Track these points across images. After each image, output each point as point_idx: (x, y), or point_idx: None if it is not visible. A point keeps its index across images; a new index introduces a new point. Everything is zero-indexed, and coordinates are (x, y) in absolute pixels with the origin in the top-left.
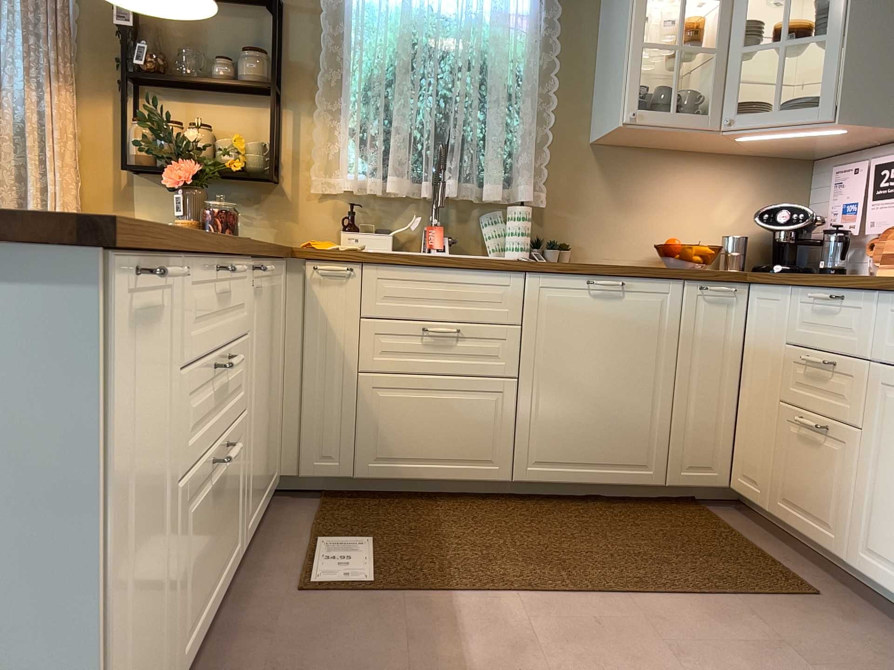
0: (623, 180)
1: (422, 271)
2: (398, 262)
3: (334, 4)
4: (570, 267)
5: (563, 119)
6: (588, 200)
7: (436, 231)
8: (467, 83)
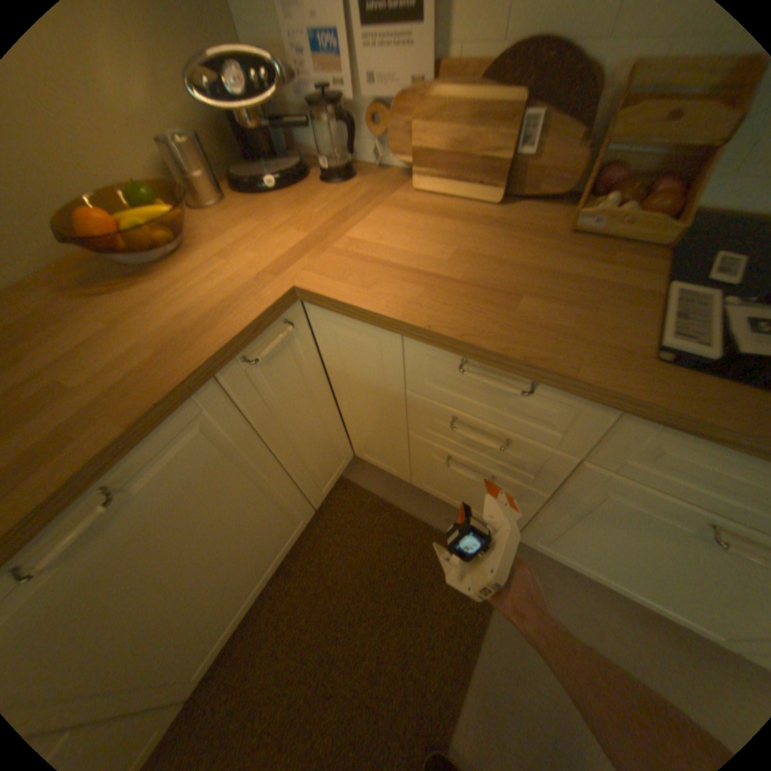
0: None
1: None
2: None
3: None
4: None
5: None
6: None
7: None
8: None
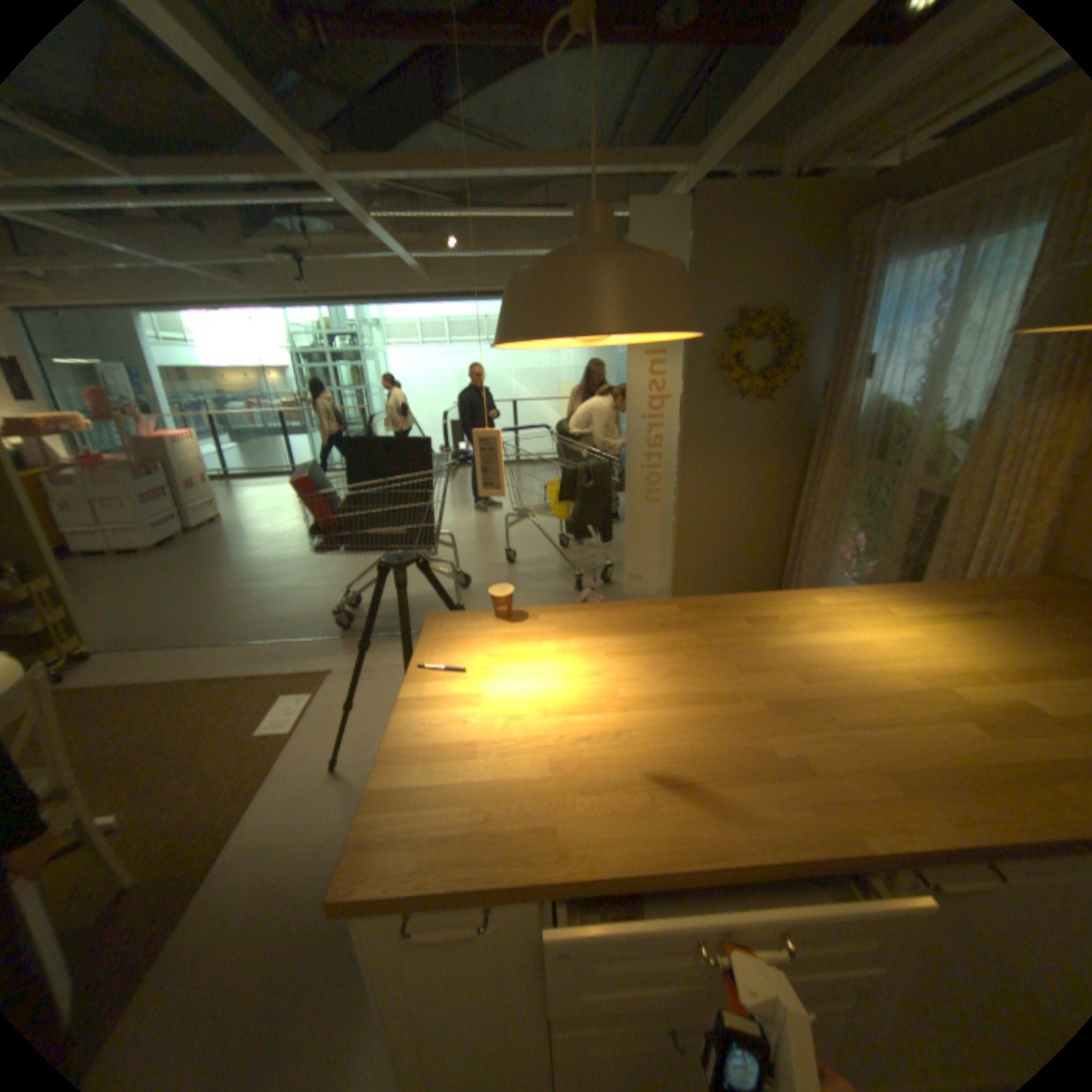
0: None
1: None
2: None
3: None
4: None
5: None
6: None
7: None
8: None
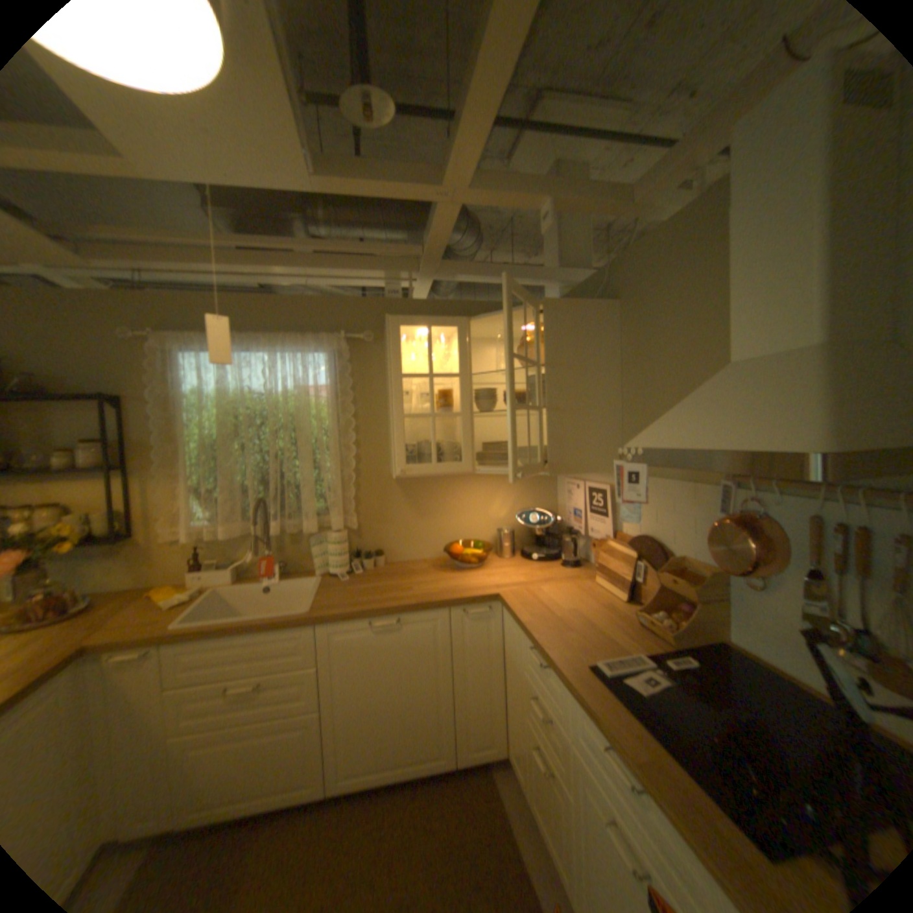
0: (419, 497)
1: (216, 643)
2: (191, 641)
3: (162, 393)
4: (350, 617)
5: (367, 458)
6: (394, 515)
7: (267, 564)
8: (279, 446)
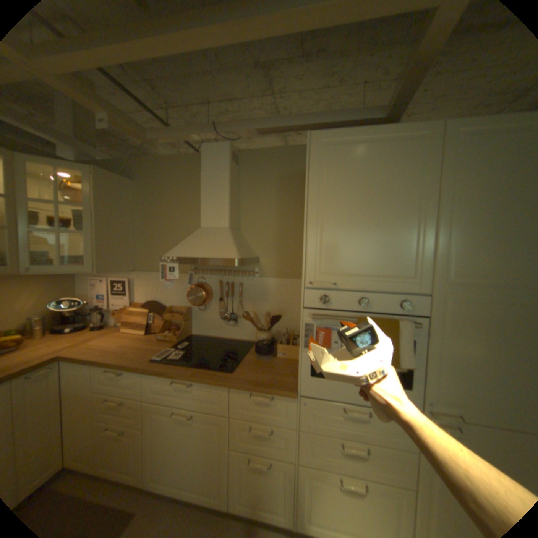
0: None
1: None
2: None
3: None
4: None
5: None
6: None
7: None
8: None
